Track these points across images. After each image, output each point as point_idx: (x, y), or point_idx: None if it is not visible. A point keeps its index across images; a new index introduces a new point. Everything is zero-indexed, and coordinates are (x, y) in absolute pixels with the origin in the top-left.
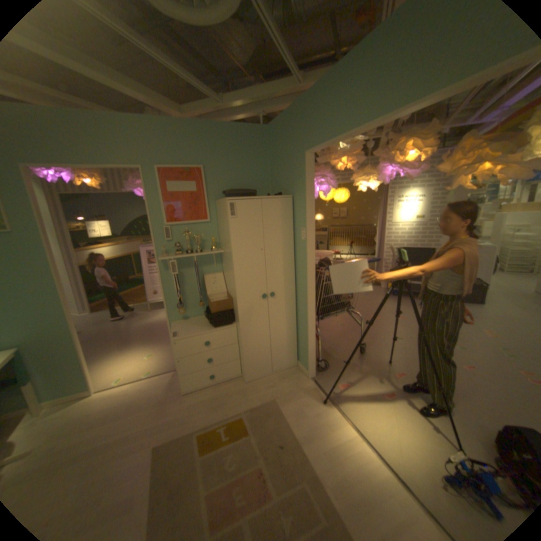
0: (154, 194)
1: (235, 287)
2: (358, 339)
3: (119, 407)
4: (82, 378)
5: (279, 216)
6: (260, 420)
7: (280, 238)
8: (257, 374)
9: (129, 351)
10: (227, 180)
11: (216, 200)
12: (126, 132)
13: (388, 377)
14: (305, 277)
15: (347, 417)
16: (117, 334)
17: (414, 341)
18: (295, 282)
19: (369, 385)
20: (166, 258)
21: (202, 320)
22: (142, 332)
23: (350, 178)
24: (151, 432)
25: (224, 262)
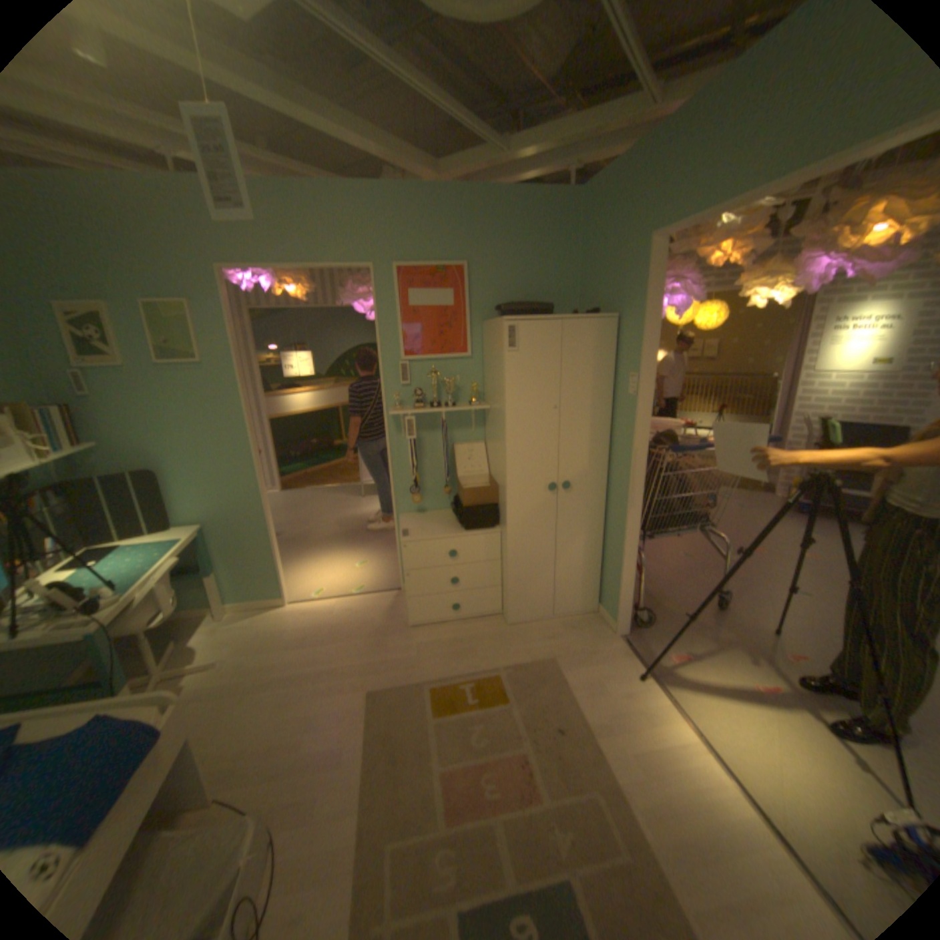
0: (389, 311)
1: (504, 468)
2: (716, 584)
3: (322, 629)
4: (275, 579)
5: (590, 350)
6: (529, 685)
7: (588, 390)
8: (527, 614)
9: (334, 552)
10: (504, 286)
11: (485, 321)
12: (355, 210)
13: (771, 657)
14: (629, 460)
15: (683, 709)
16: (319, 525)
17: (835, 601)
18: (608, 468)
19: (730, 665)
20: (400, 413)
21: (446, 516)
22: (352, 527)
23: (735, 280)
24: (365, 670)
25: (488, 425)
